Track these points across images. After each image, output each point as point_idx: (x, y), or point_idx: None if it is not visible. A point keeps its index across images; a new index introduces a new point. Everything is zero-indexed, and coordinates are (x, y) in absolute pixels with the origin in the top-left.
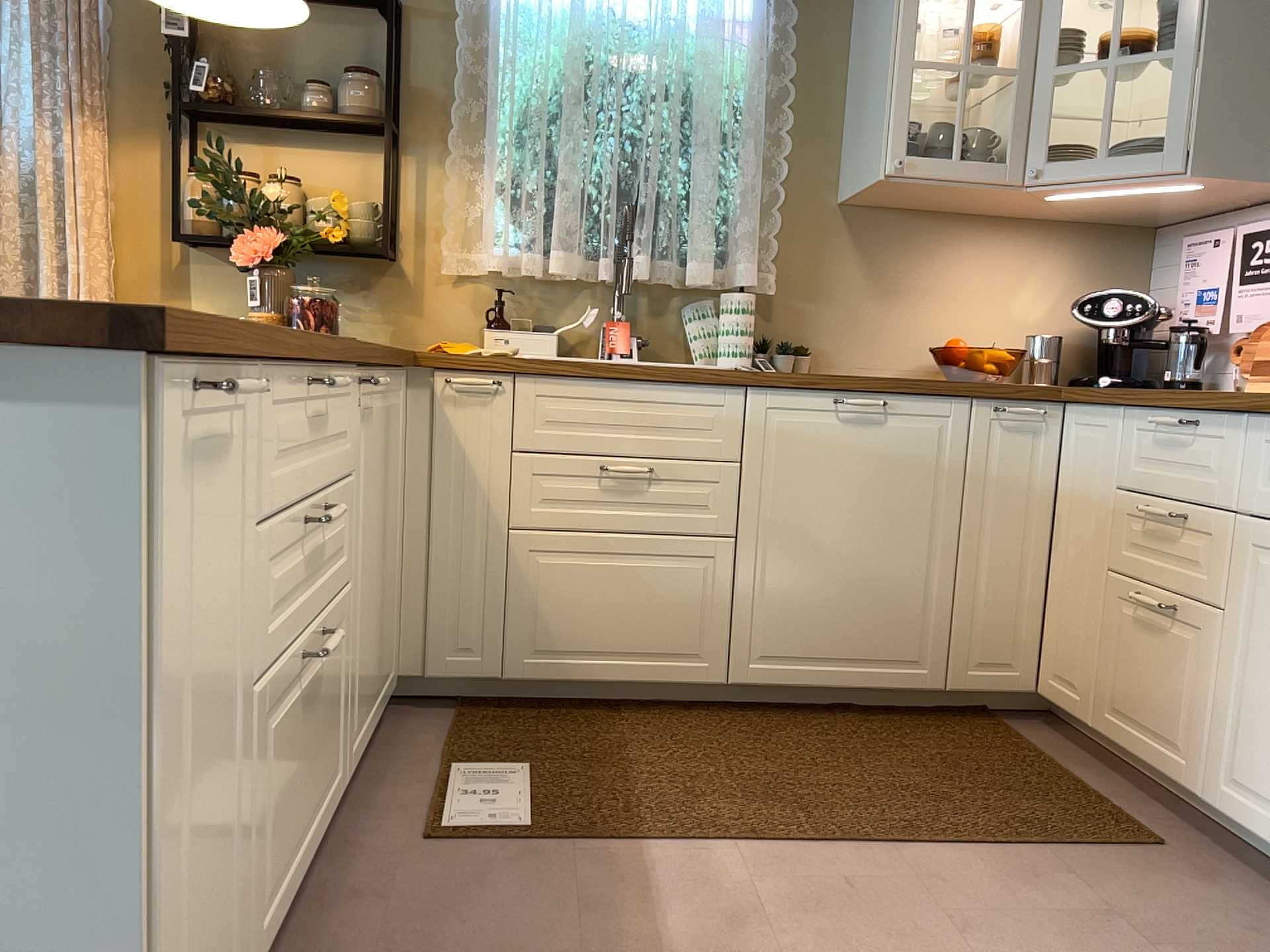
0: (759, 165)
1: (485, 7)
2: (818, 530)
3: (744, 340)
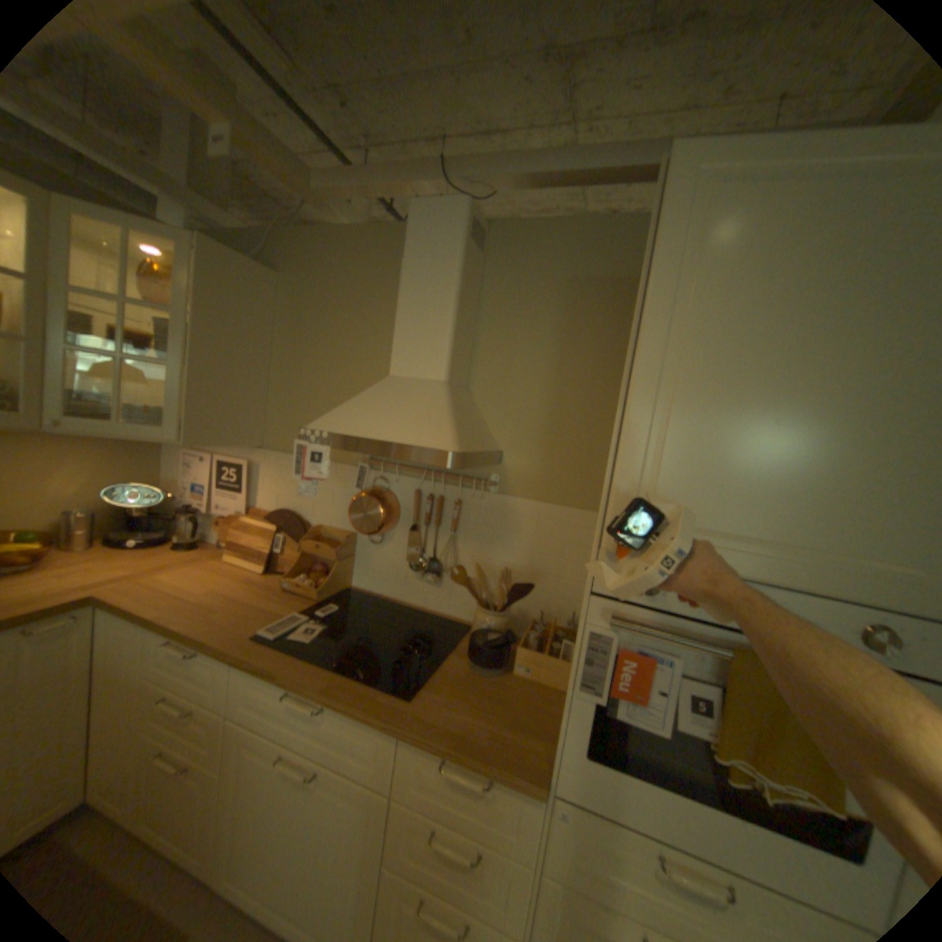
0: None
1: None
2: None
3: None
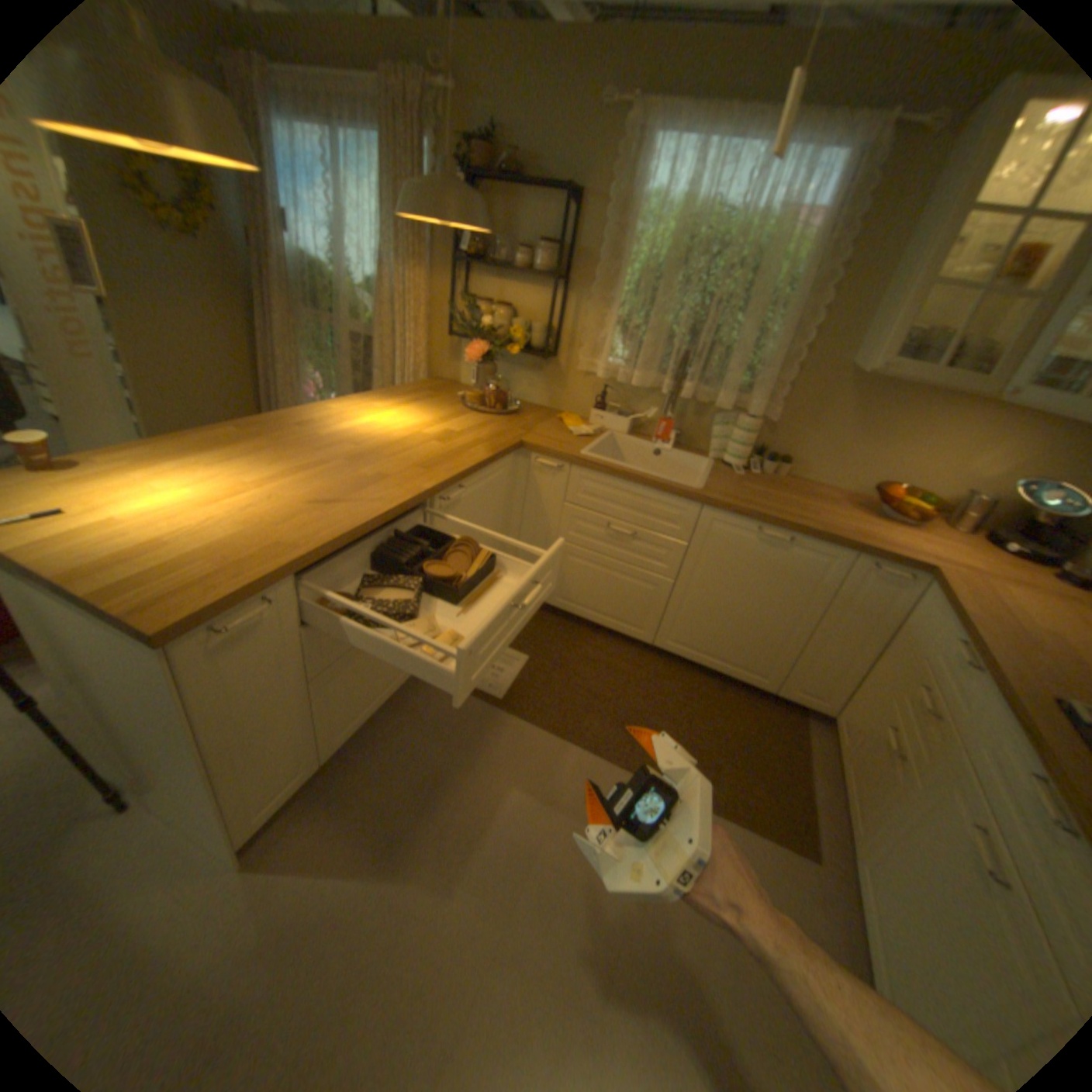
0: (797, 326)
1: (632, 190)
2: (724, 593)
3: (741, 450)
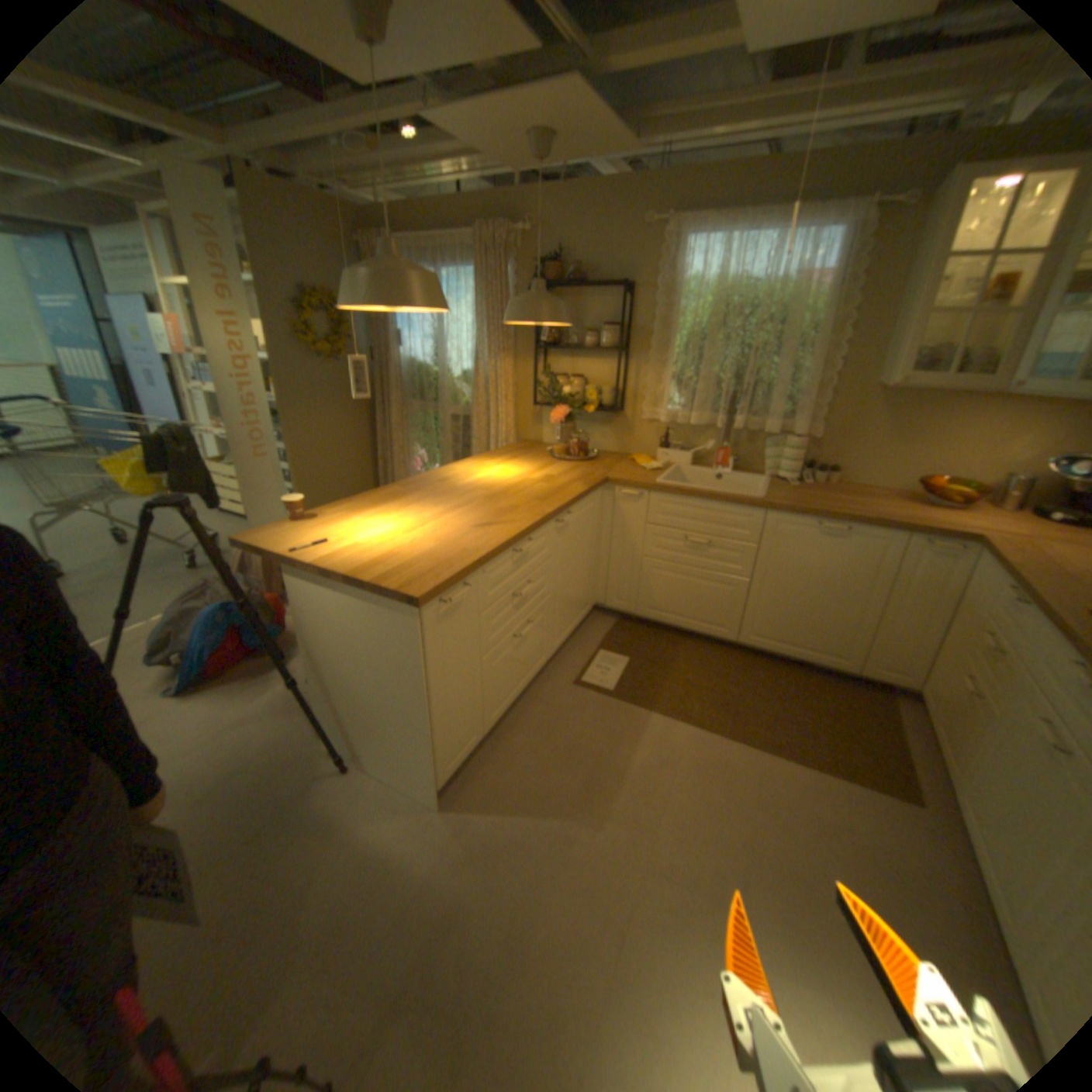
0: (824, 360)
1: (672, 279)
2: (795, 584)
3: (792, 465)
